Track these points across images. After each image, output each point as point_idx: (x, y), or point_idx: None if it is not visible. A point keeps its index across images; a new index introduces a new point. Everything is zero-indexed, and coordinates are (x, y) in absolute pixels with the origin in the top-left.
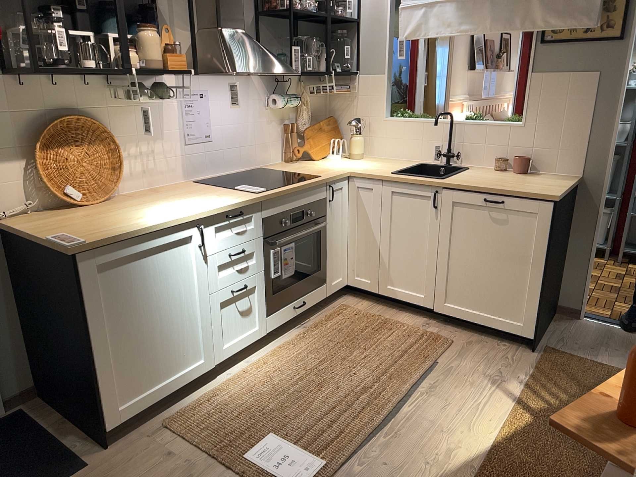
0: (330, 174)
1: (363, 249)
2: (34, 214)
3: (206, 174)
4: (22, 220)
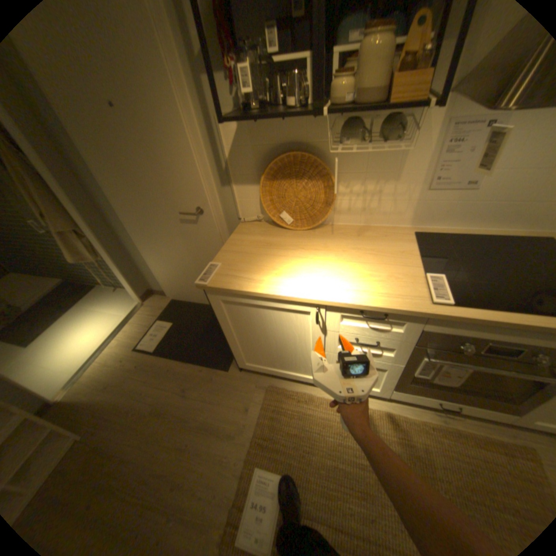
0: None
1: None
2: (259, 224)
3: (446, 225)
4: (248, 227)
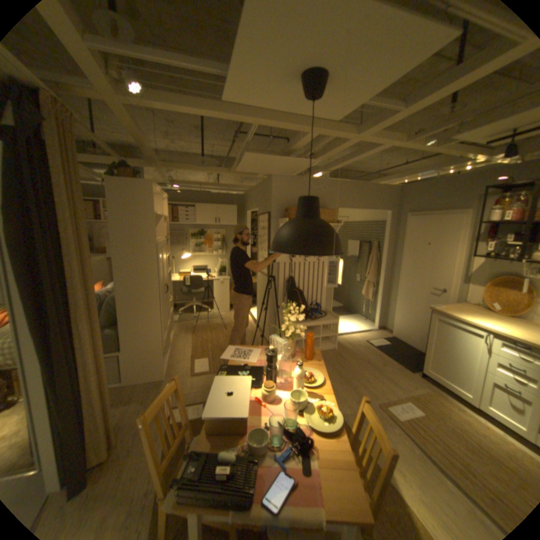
0: None
1: None
2: (477, 306)
3: None
4: (469, 305)
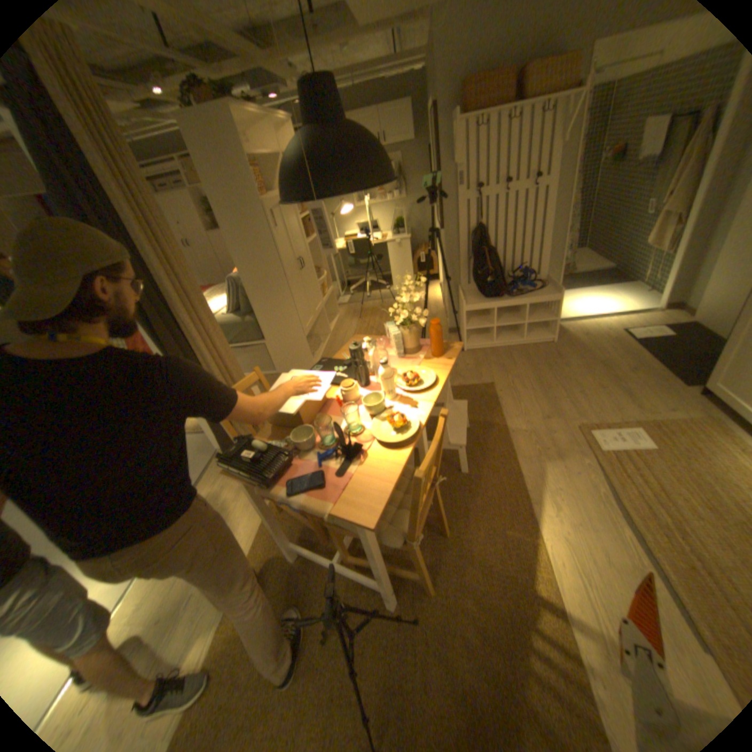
0: None
1: None
2: None
3: None
4: None
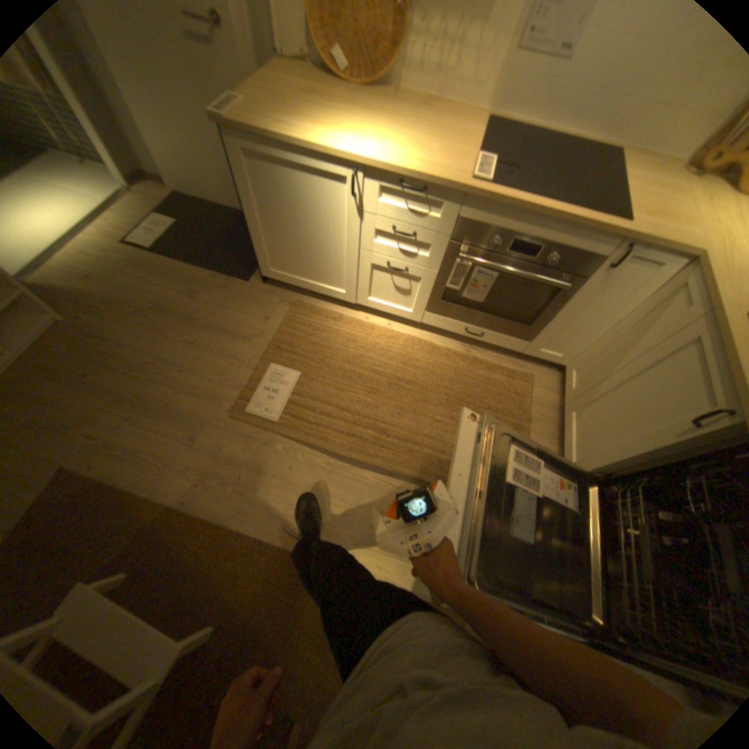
0: (657, 230)
1: (604, 357)
2: (302, 67)
3: (526, 115)
4: (286, 67)
